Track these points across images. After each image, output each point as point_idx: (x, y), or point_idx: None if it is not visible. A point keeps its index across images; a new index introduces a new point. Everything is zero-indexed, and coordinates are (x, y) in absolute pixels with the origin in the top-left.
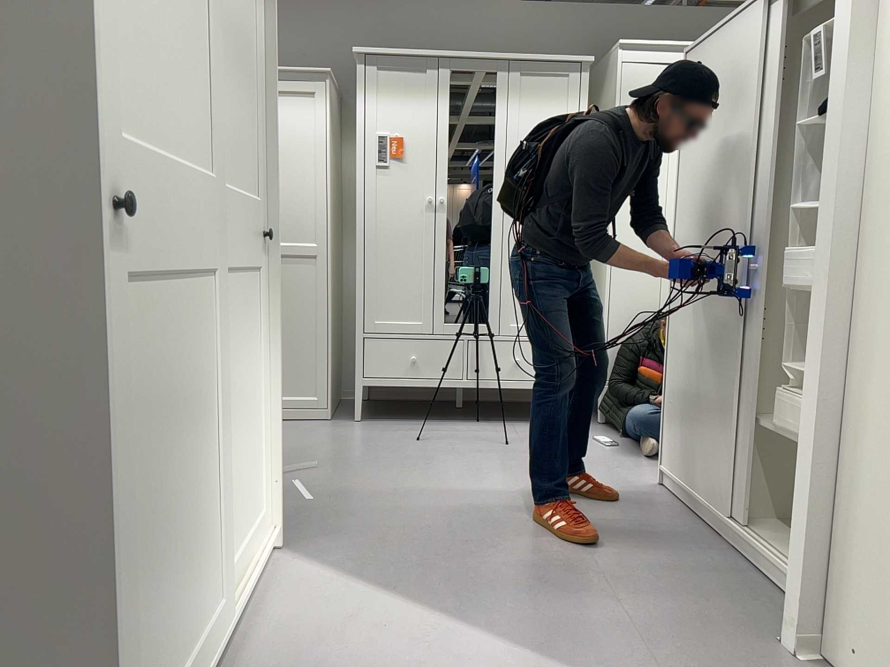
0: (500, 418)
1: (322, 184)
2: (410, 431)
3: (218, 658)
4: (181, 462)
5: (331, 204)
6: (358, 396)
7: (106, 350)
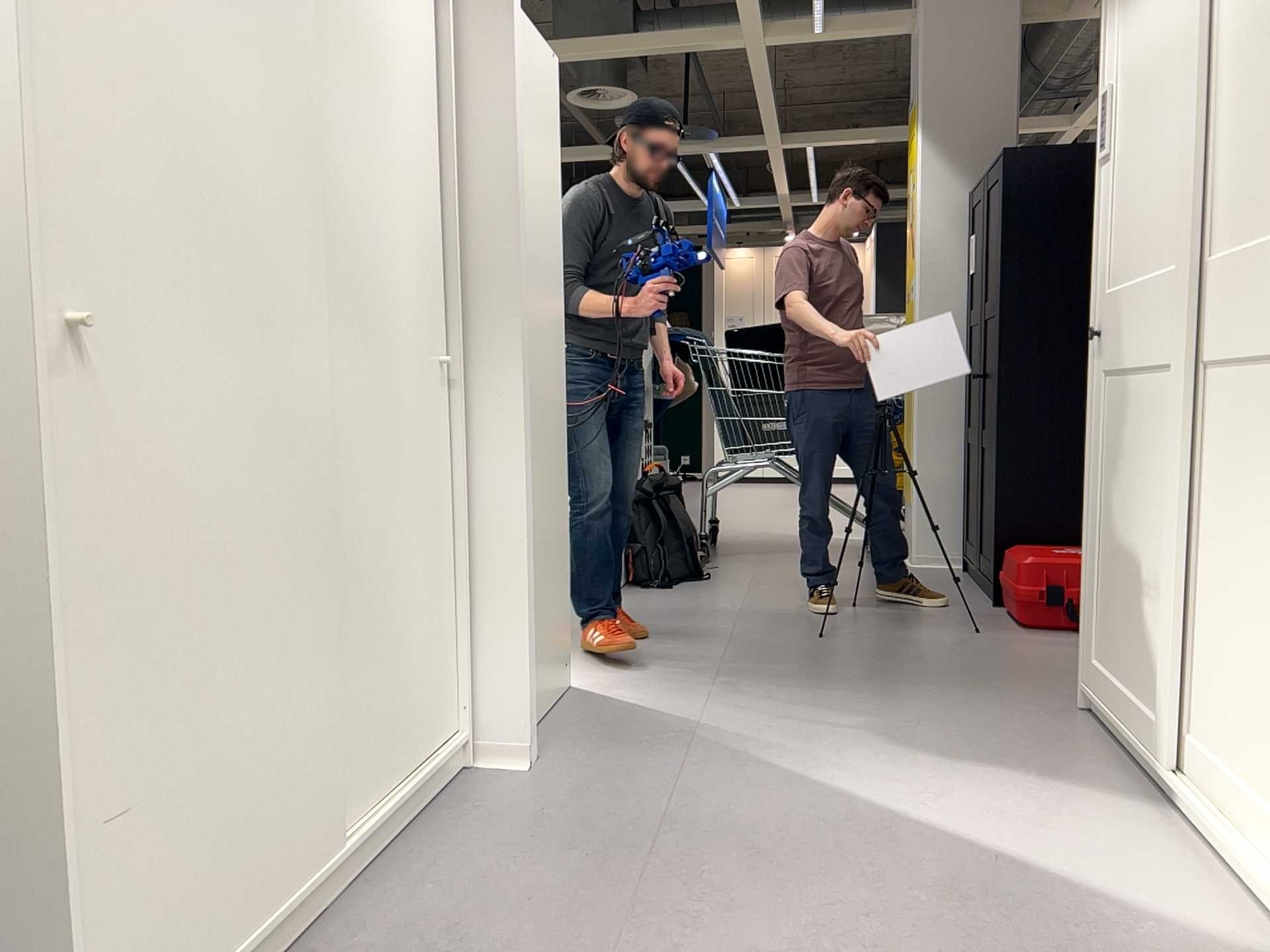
0: None
1: None
2: None
3: (1140, 753)
4: (1130, 519)
5: None
6: None
7: (1092, 407)
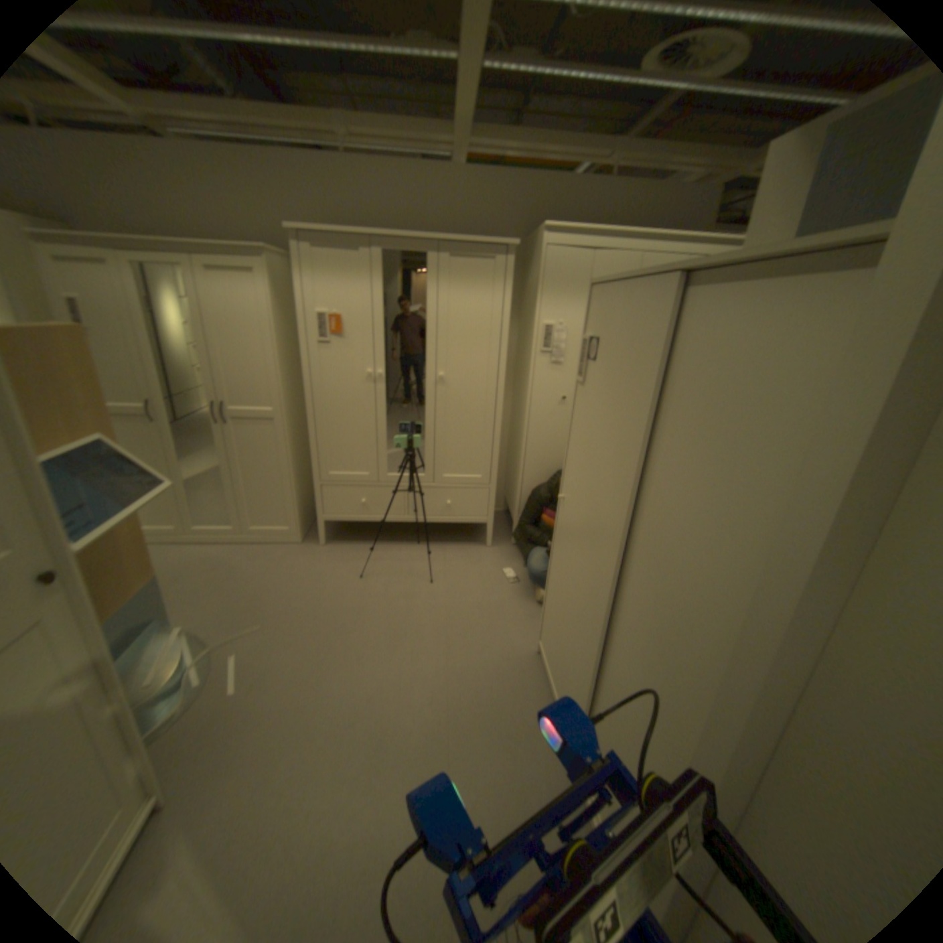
0: (437, 535)
1: (272, 355)
2: (360, 558)
3: None
4: None
5: (285, 371)
6: (321, 525)
7: None
